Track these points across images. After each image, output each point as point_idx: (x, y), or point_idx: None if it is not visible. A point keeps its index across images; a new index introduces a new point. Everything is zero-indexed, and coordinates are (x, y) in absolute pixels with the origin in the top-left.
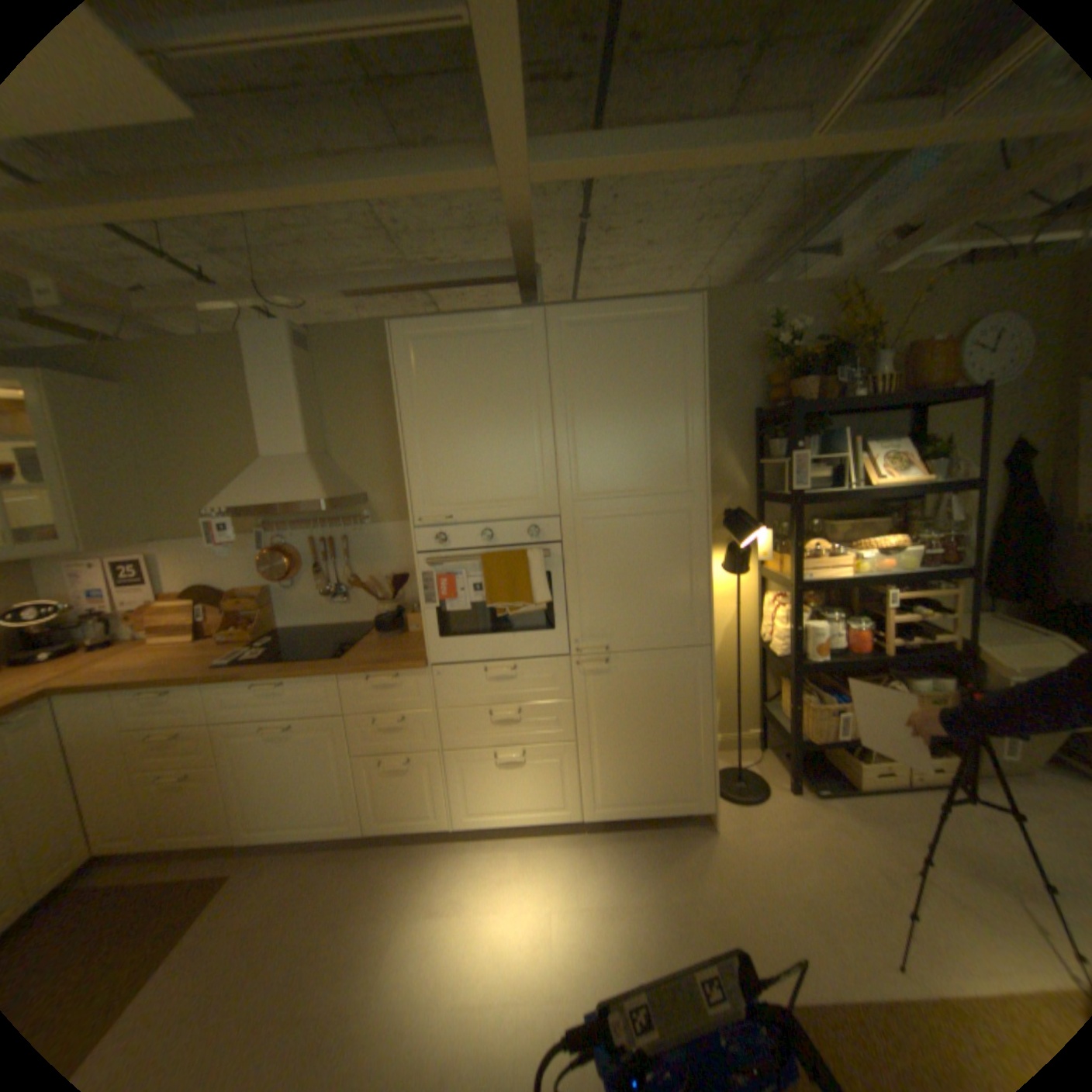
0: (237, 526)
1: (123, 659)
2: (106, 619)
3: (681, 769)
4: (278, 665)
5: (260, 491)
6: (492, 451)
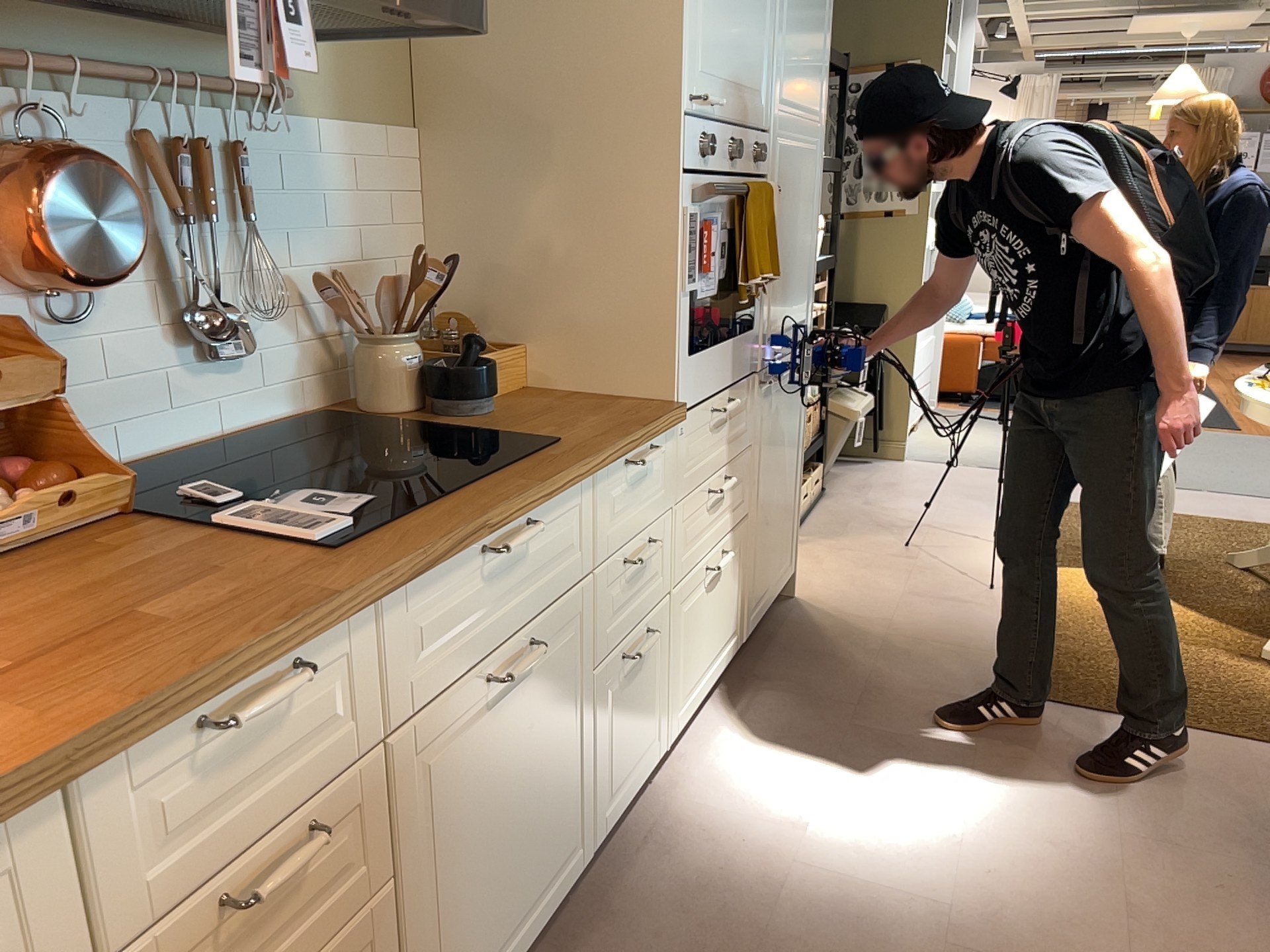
0: None
1: None
2: None
3: (787, 520)
4: (479, 481)
5: None
6: None
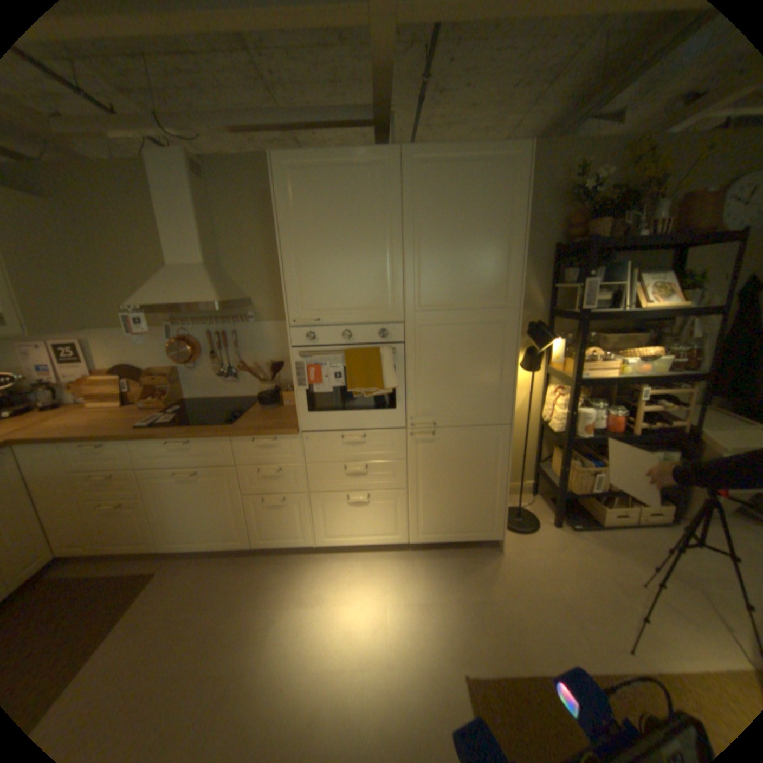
0: (150, 320)
1: (67, 418)
2: (53, 387)
3: (481, 510)
4: (186, 427)
5: (167, 293)
6: (353, 268)
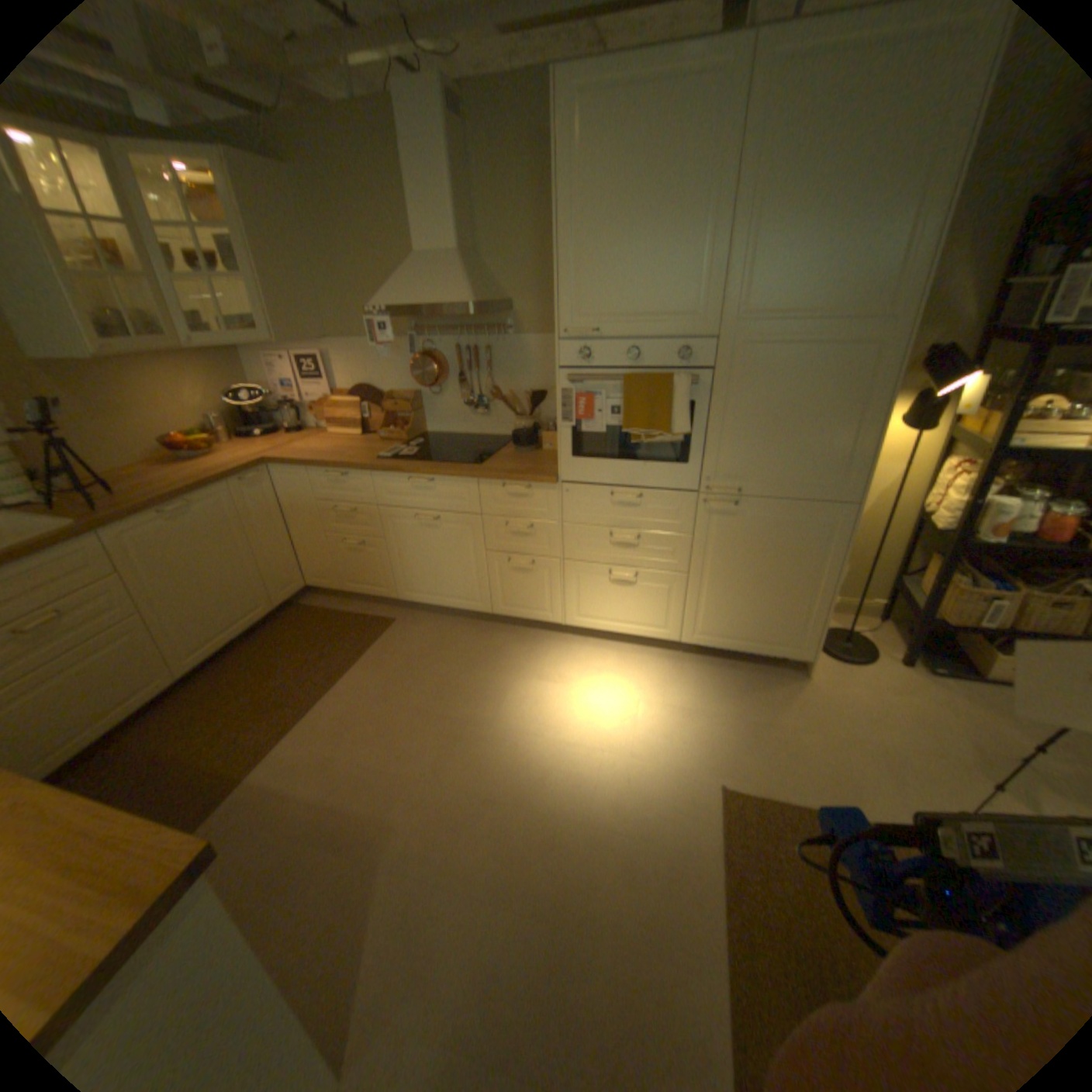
0: (393, 328)
1: (312, 442)
2: (296, 406)
3: (789, 617)
4: (430, 463)
5: (414, 290)
6: (653, 250)
